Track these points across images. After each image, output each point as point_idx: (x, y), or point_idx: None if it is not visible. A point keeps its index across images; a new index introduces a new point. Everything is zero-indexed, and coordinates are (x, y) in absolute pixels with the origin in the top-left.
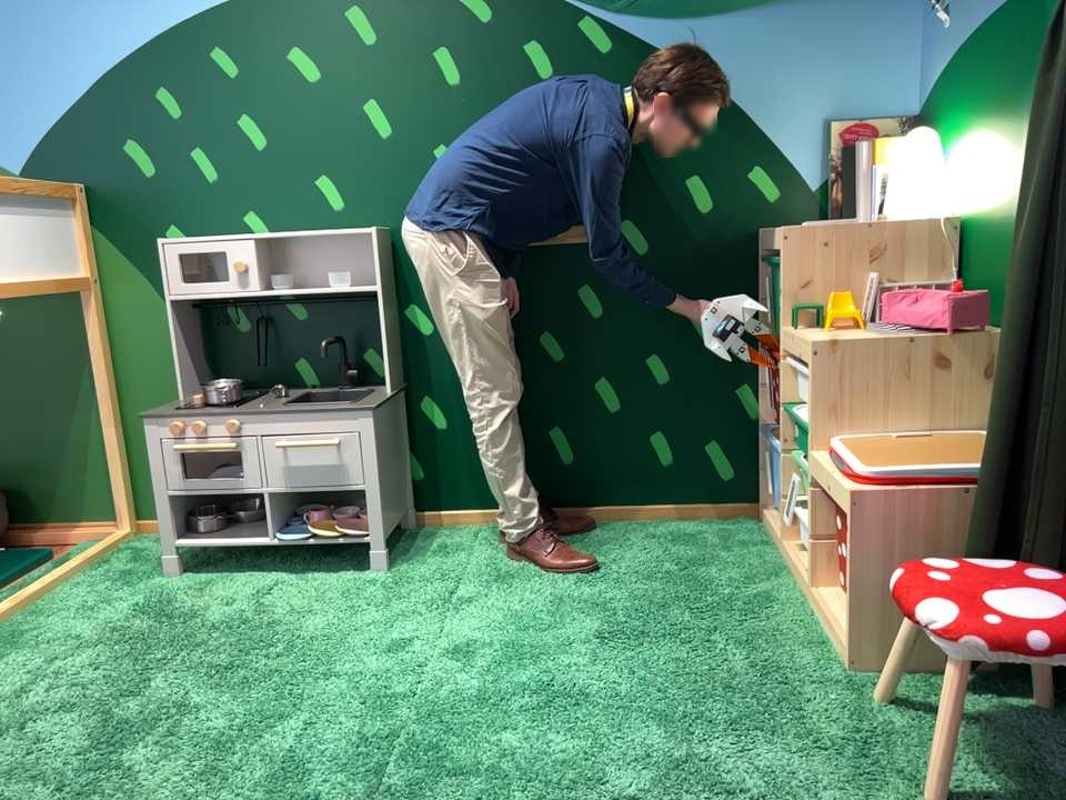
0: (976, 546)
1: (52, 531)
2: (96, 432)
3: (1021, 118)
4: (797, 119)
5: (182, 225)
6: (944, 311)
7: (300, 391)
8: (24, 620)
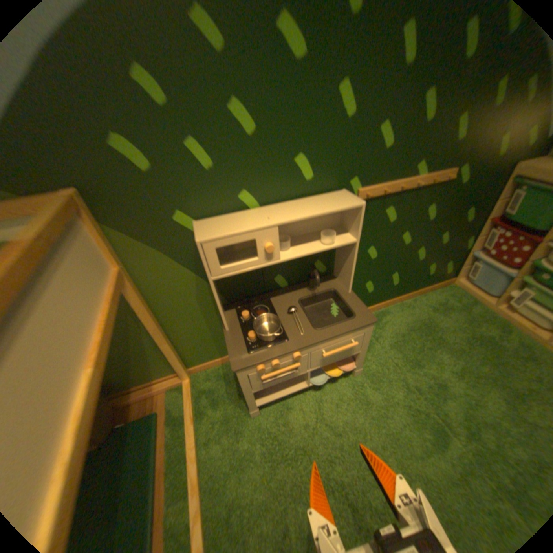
0: None
1: (140, 394)
2: (150, 345)
3: None
4: None
5: (188, 210)
6: None
7: (289, 298)
8: (212, 500)
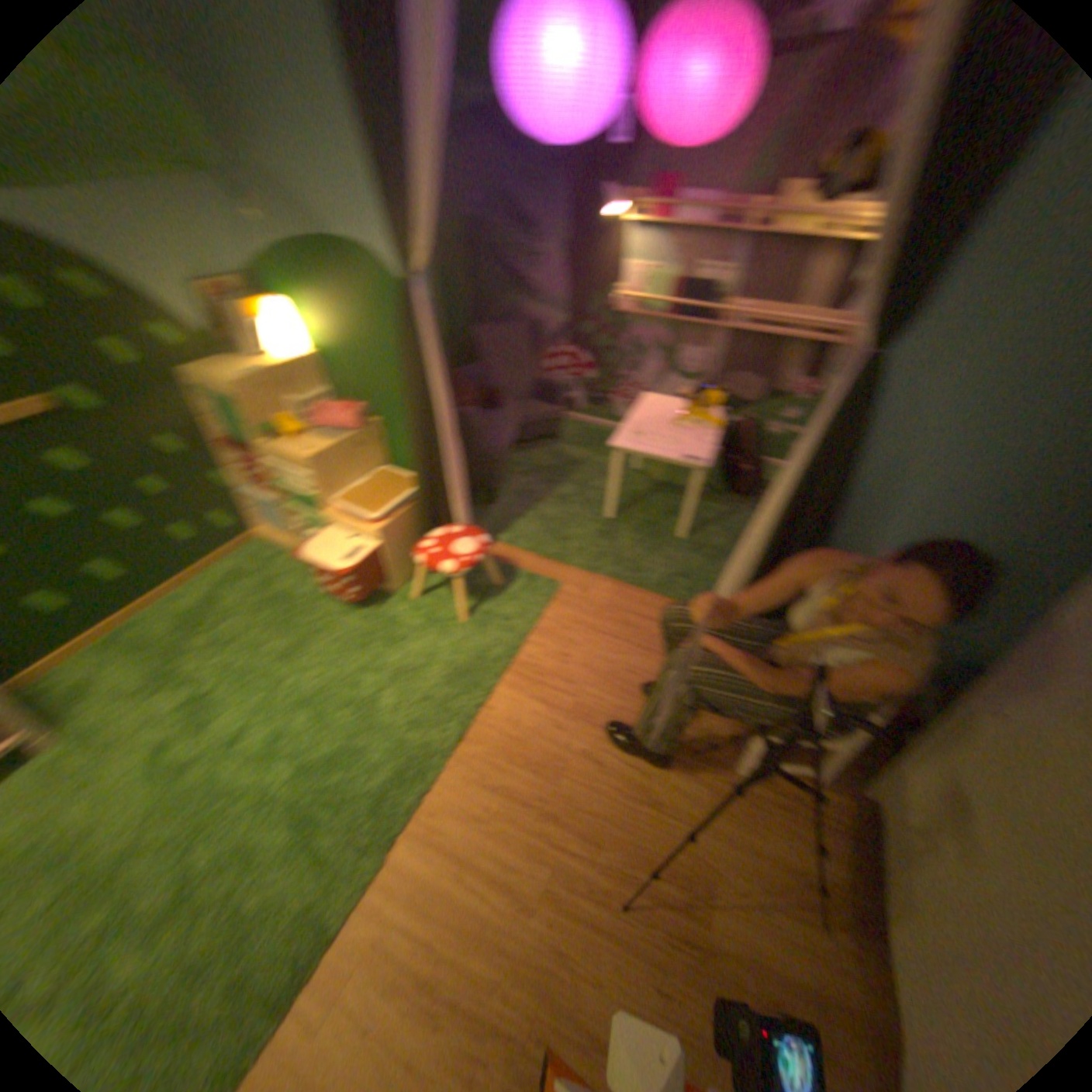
0: (419, 528)
1: None
2: None
3: (344, 312)
4: (162, 282)
5: None
6: (349, 423)
7: None
8: None
